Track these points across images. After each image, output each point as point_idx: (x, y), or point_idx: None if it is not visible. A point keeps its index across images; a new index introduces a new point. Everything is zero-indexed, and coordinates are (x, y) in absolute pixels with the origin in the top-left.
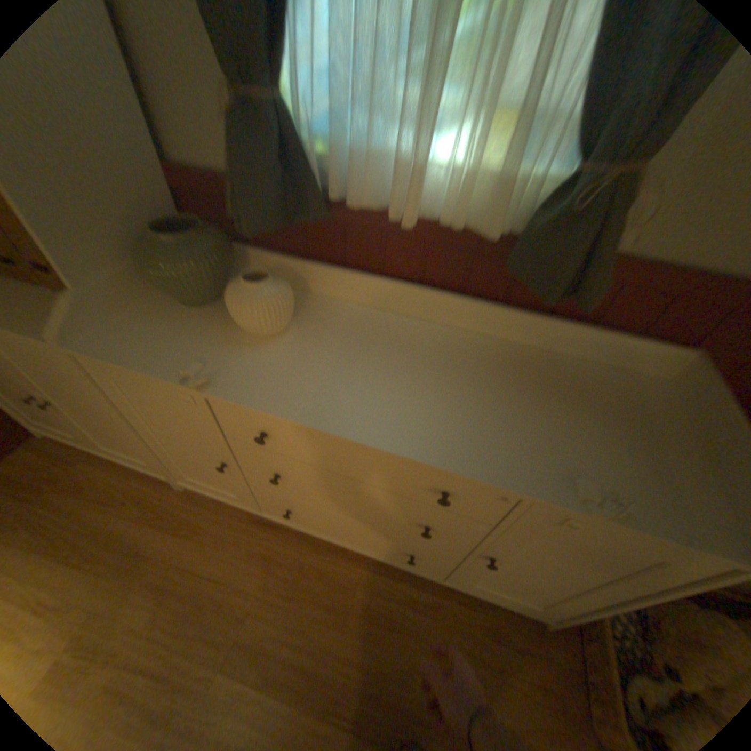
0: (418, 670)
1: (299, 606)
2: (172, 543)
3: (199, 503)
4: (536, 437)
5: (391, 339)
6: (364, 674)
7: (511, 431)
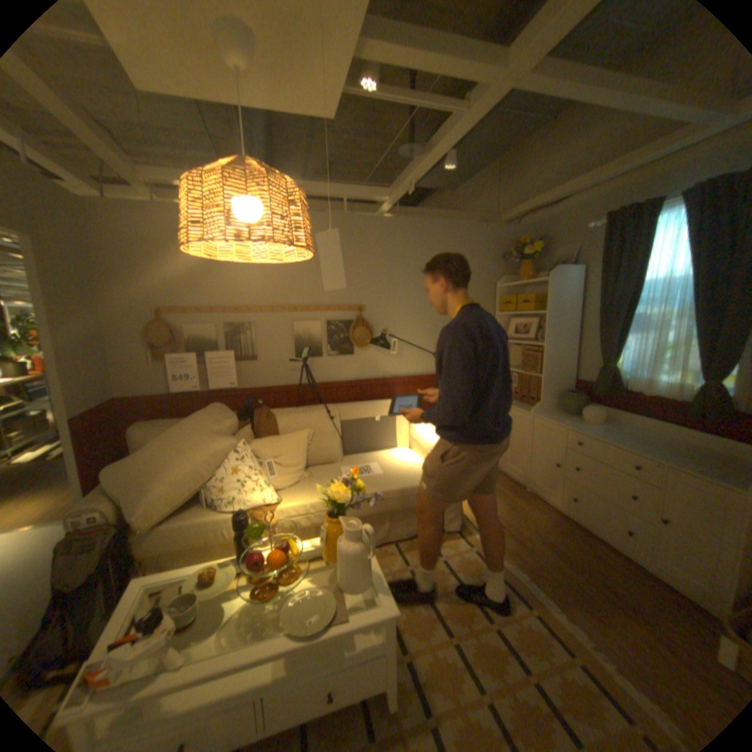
0: (617, 582)
1: (565, 539)
2: (520, 501)
3: (534, 498)
4: (682, 459)
5: (641, 435)
6: (587, 567)
7: (672, 456)
